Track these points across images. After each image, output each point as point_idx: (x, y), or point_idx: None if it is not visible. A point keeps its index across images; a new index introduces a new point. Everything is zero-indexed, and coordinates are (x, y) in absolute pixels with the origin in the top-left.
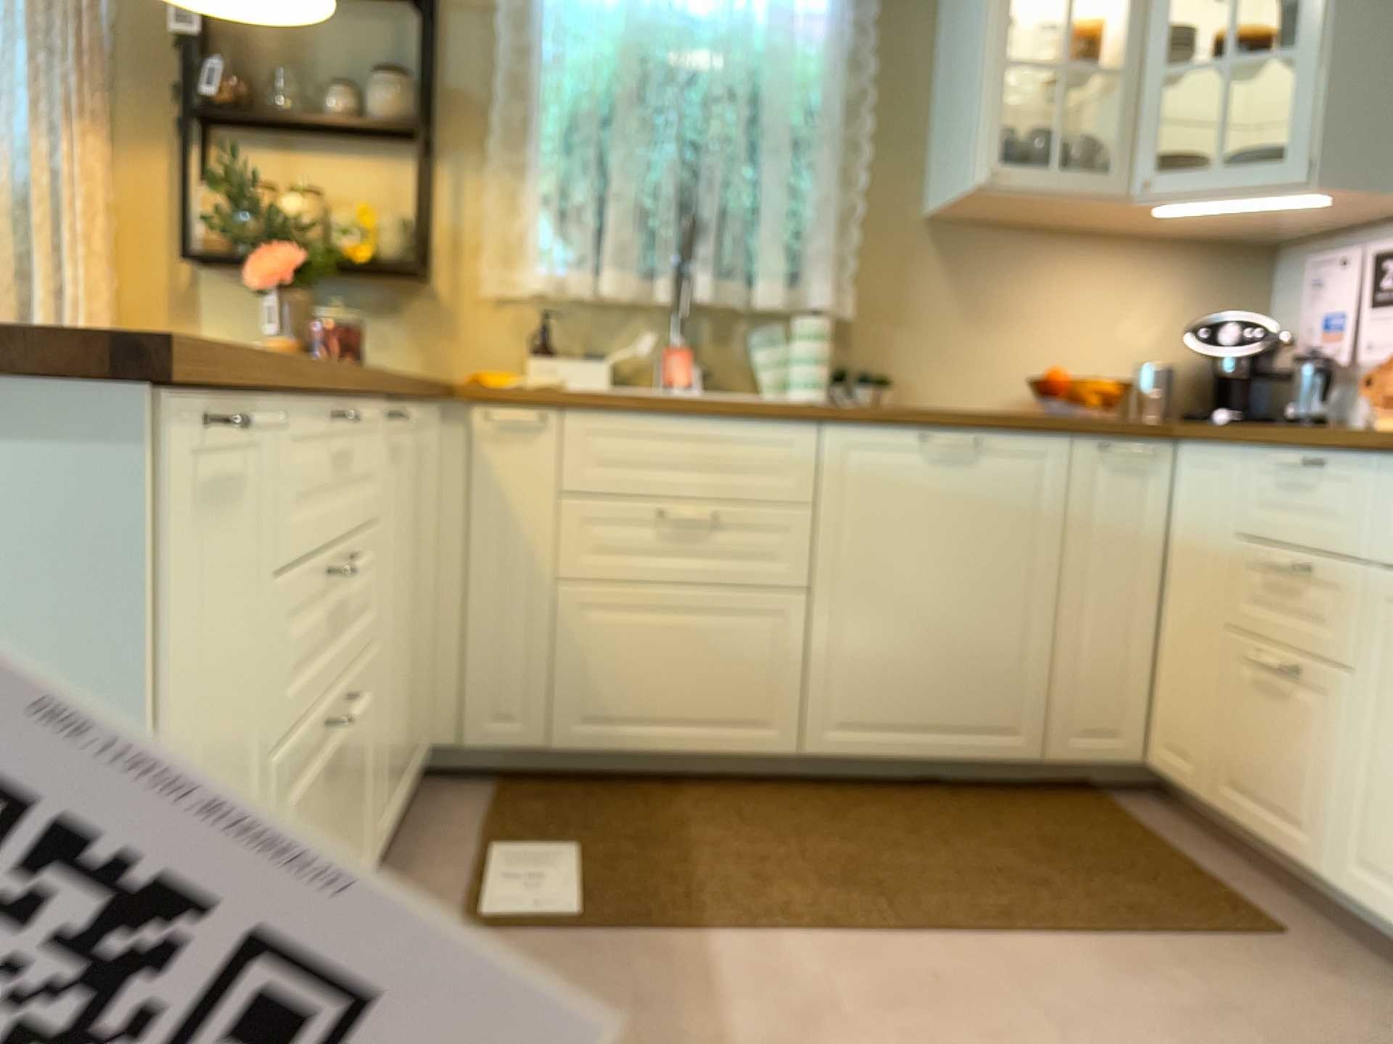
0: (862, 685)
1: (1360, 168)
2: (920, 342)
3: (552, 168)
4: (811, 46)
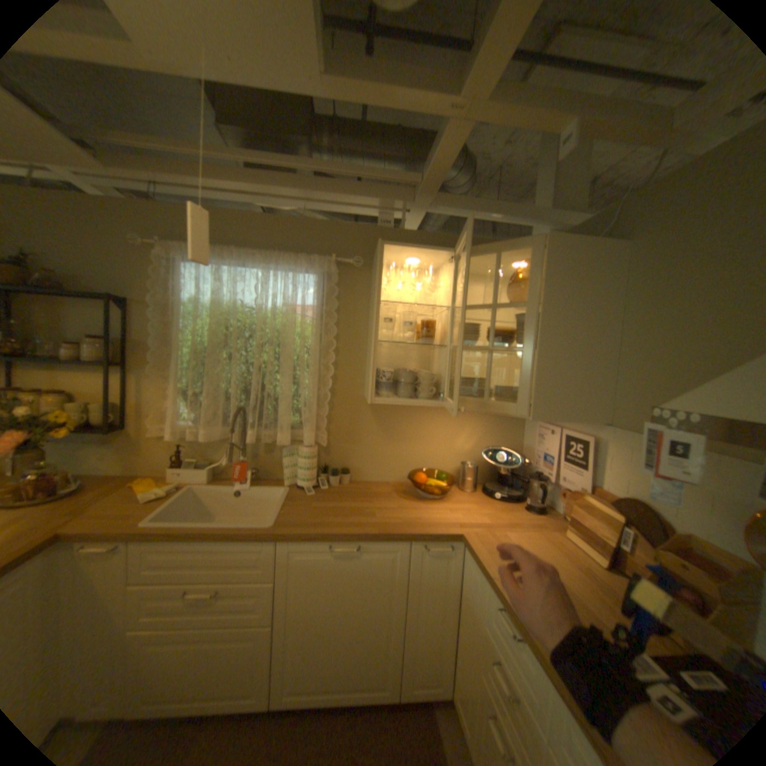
0: (300, 673)
1: (553, 412)
2: (363, 452)
3: (181, 378)
4: (303, 324)
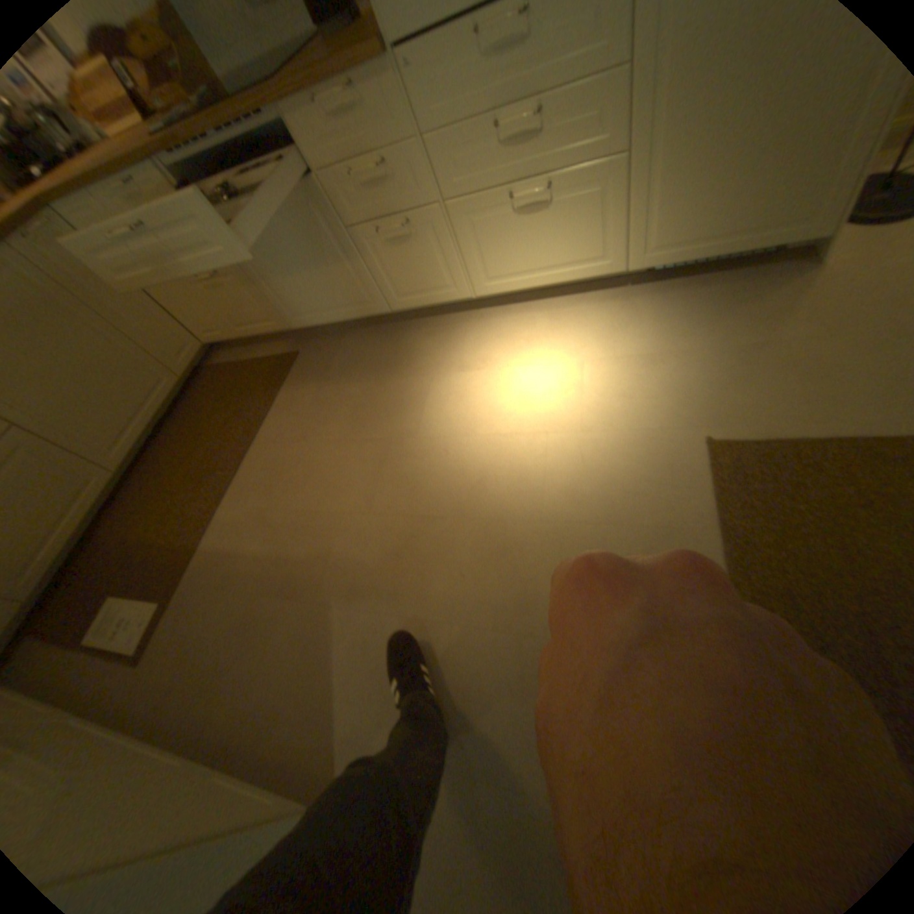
0: (94, 430)
1: None
2: None
3: None
4: None
